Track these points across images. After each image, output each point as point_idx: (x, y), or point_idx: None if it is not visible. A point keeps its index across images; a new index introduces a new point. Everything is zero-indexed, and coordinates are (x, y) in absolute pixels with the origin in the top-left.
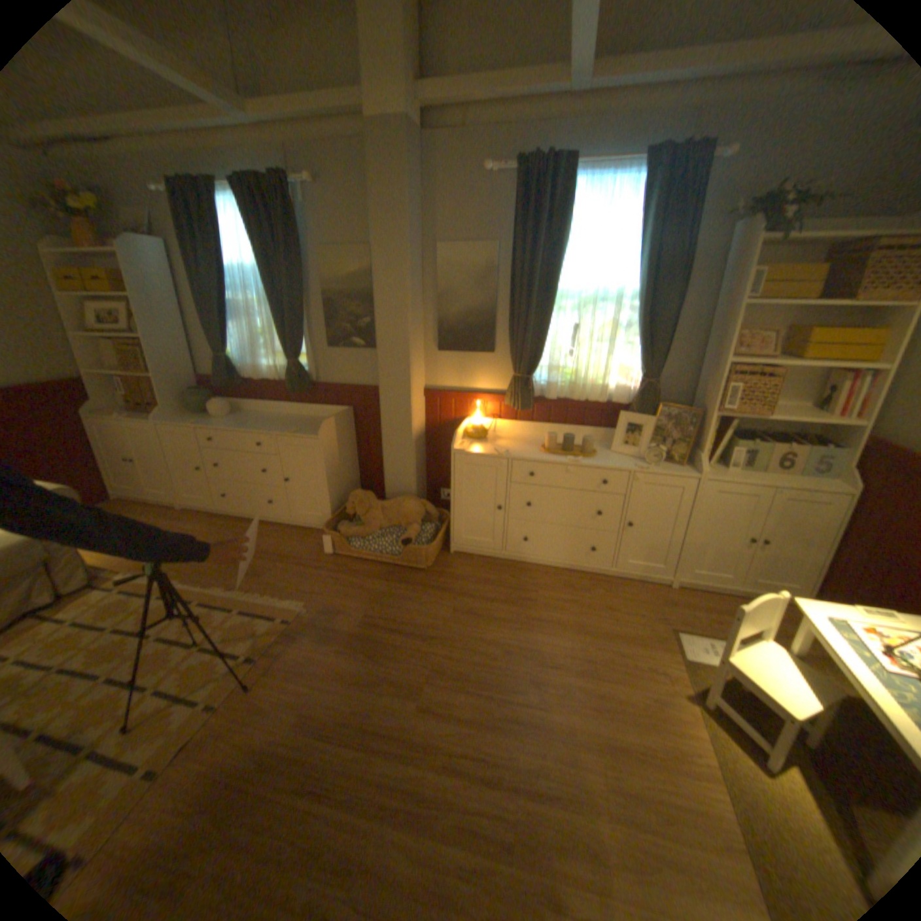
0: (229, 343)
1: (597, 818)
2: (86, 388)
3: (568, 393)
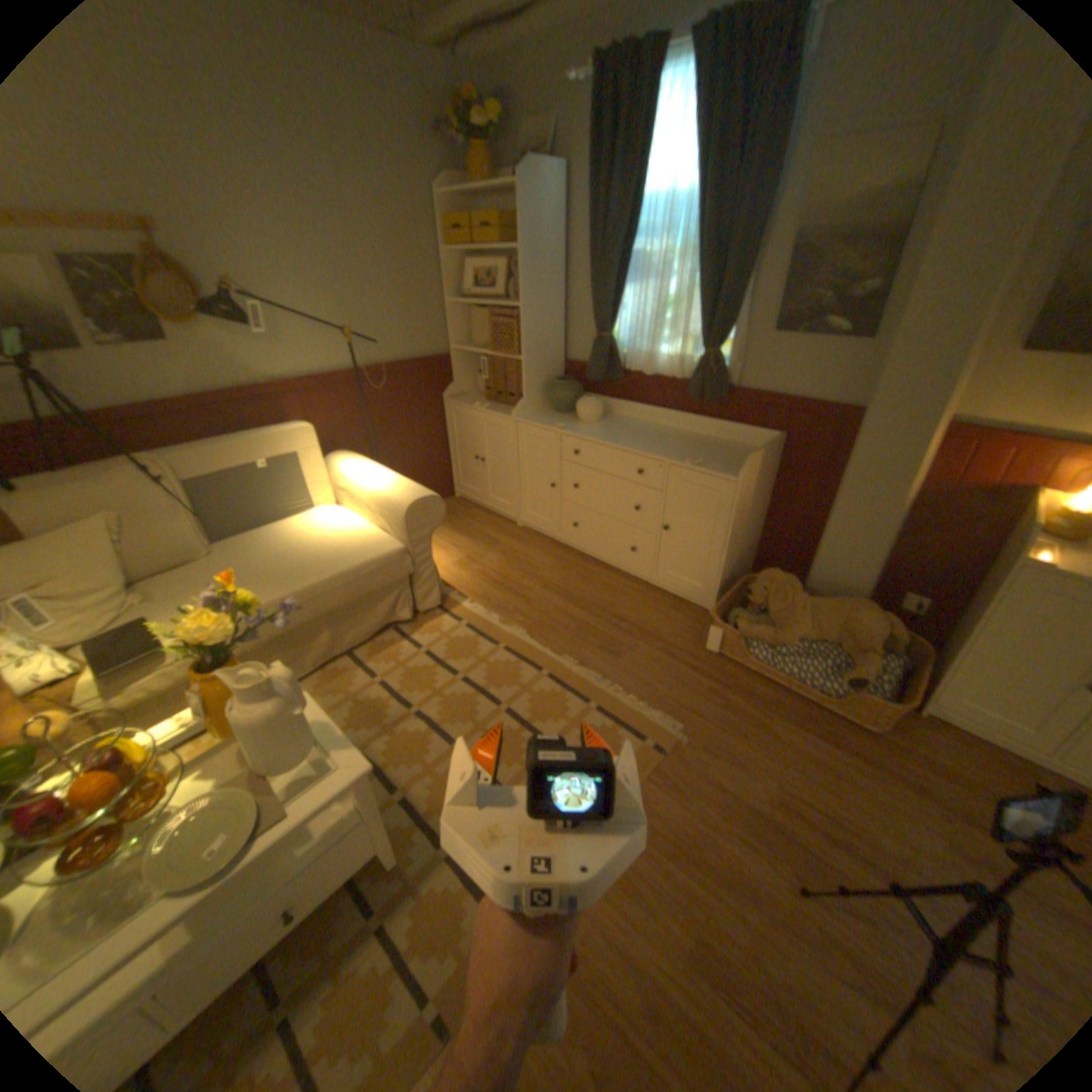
0: (622, 316)
1: None
2: (452, 365)
3: None
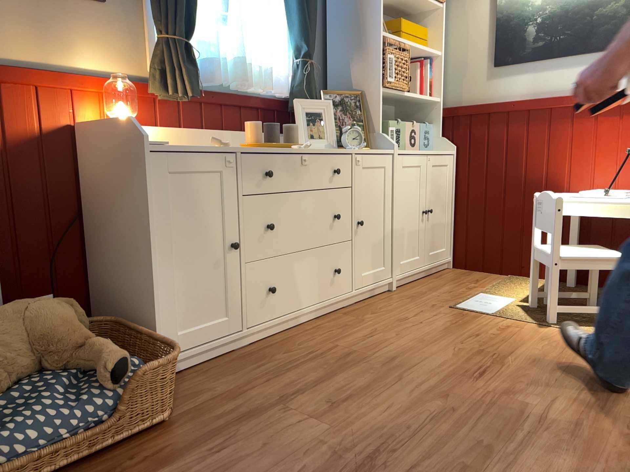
0: None
1: None
2: None
3: (229, 78)
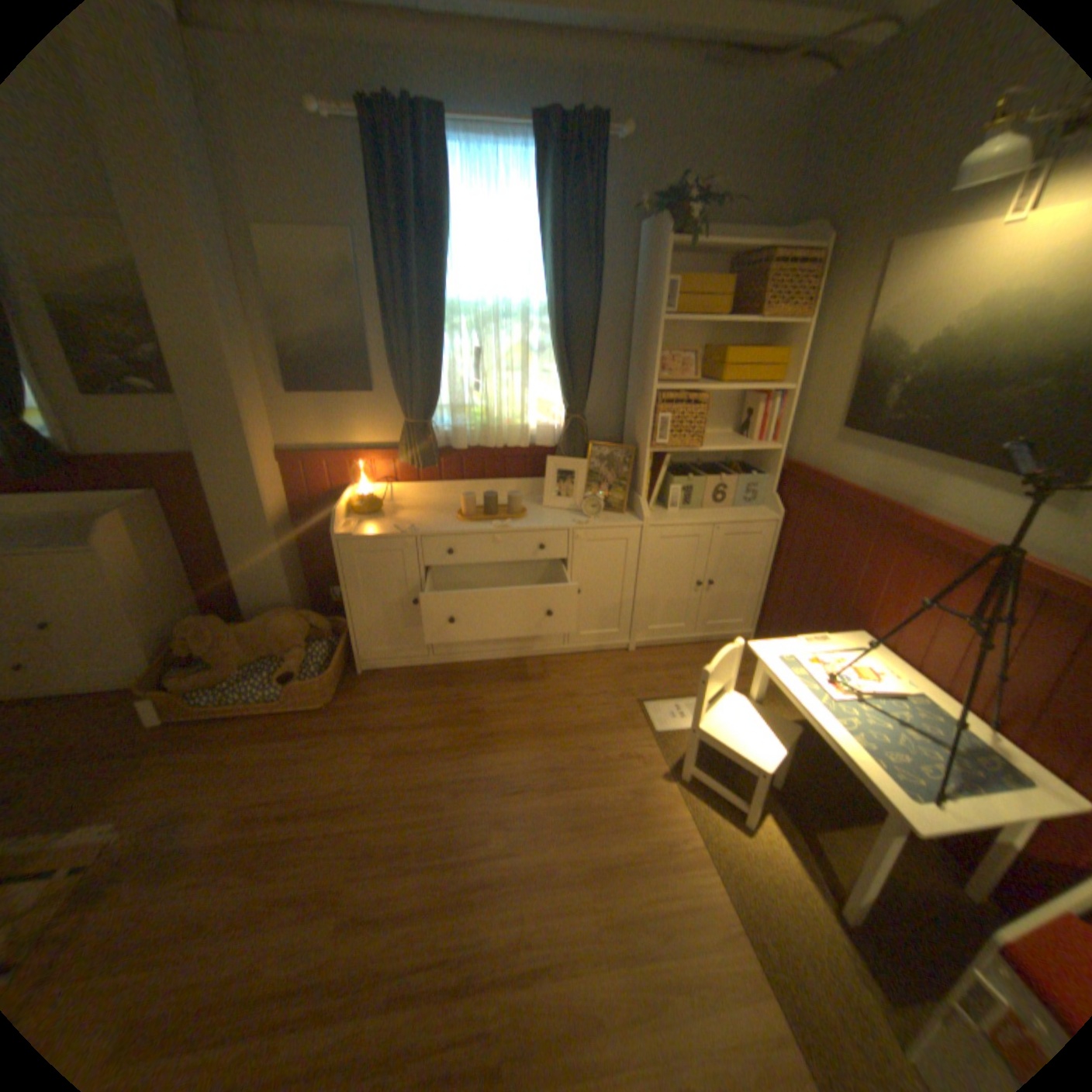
0: None
1: (594, 971)
2: None
3: (481, 439)
